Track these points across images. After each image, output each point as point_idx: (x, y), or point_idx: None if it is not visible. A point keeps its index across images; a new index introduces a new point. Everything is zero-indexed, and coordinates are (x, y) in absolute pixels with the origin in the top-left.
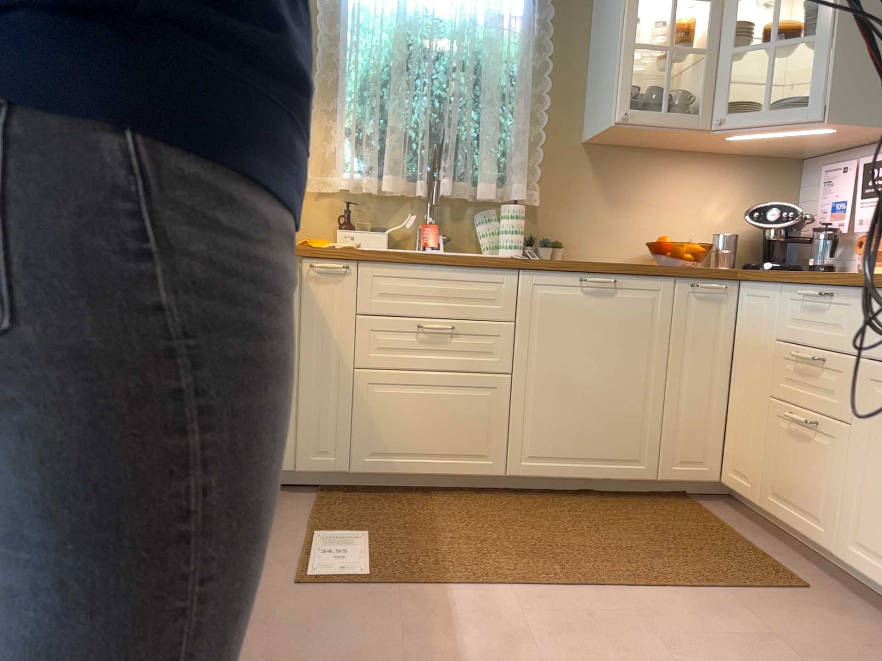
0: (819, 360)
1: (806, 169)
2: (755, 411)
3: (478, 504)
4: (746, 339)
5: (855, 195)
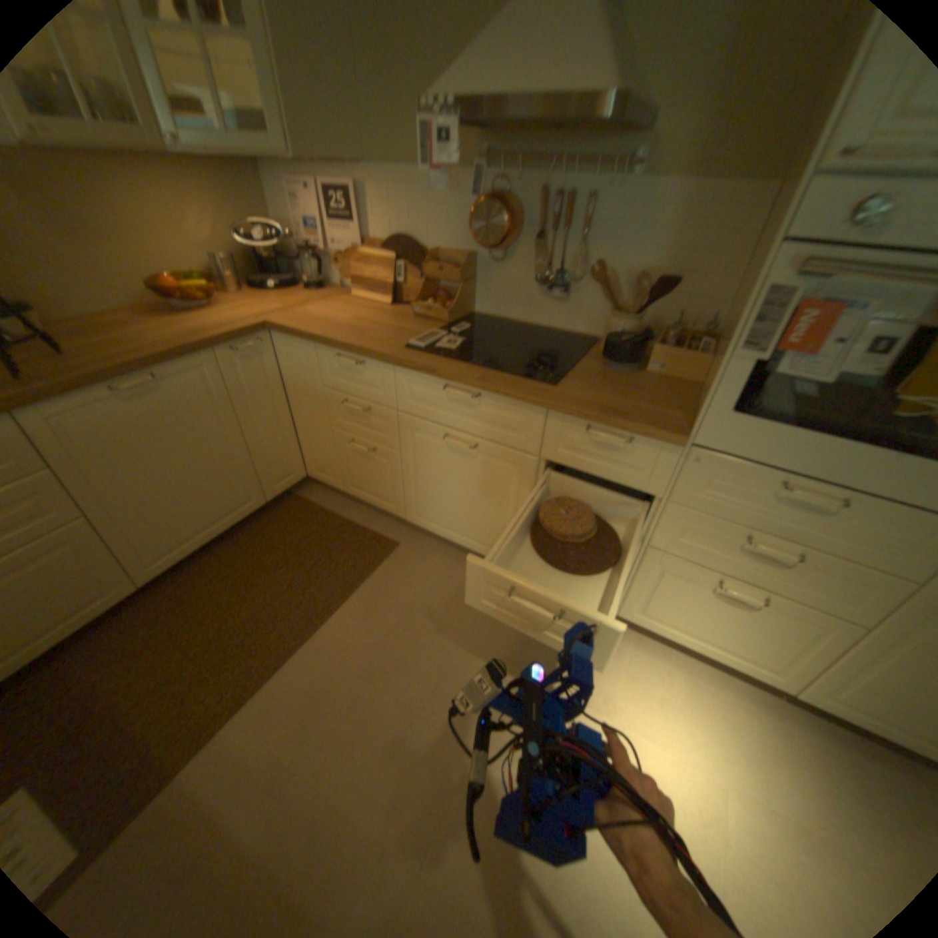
0: (366, 410)
1: (260, 168)
2: (320, 433)
3: (126, 630)
4: (293, 380)
5: (316, 209)
